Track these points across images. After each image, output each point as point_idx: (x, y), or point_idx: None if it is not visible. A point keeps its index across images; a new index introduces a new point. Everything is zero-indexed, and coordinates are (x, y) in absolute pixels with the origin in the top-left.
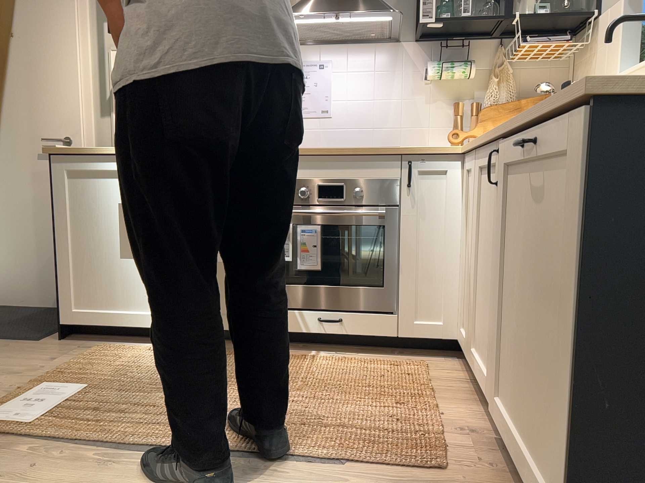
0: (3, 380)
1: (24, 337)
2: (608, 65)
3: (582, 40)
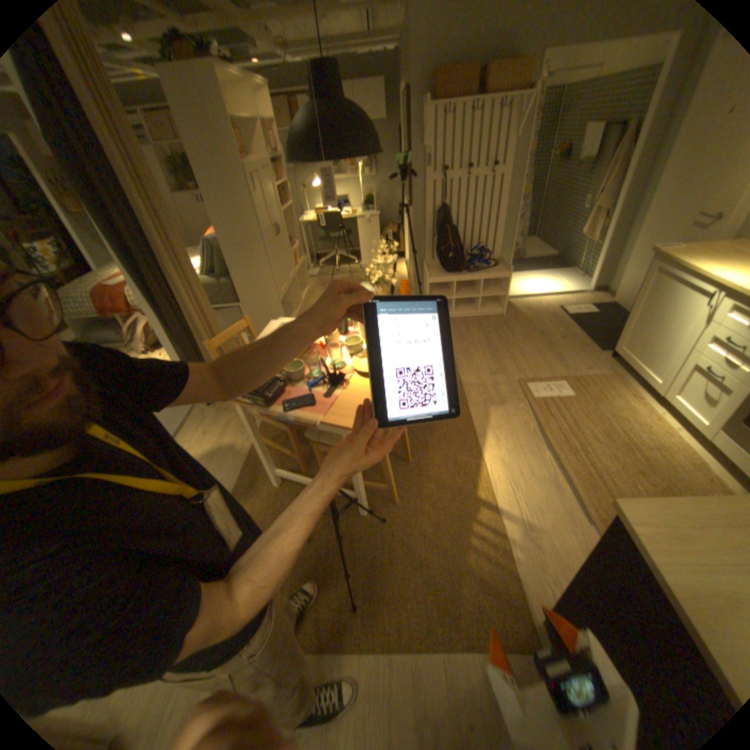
0: (558, 367)
1: (600, 344)
2: None
3: None
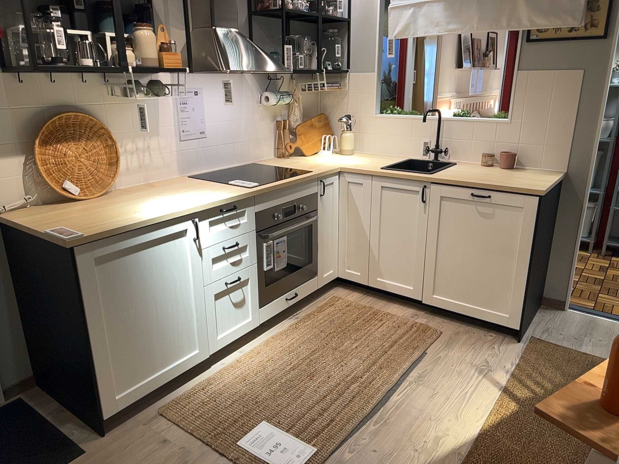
0: None
1: (57, 463)
2: (364, 105)
3: (341, 84)
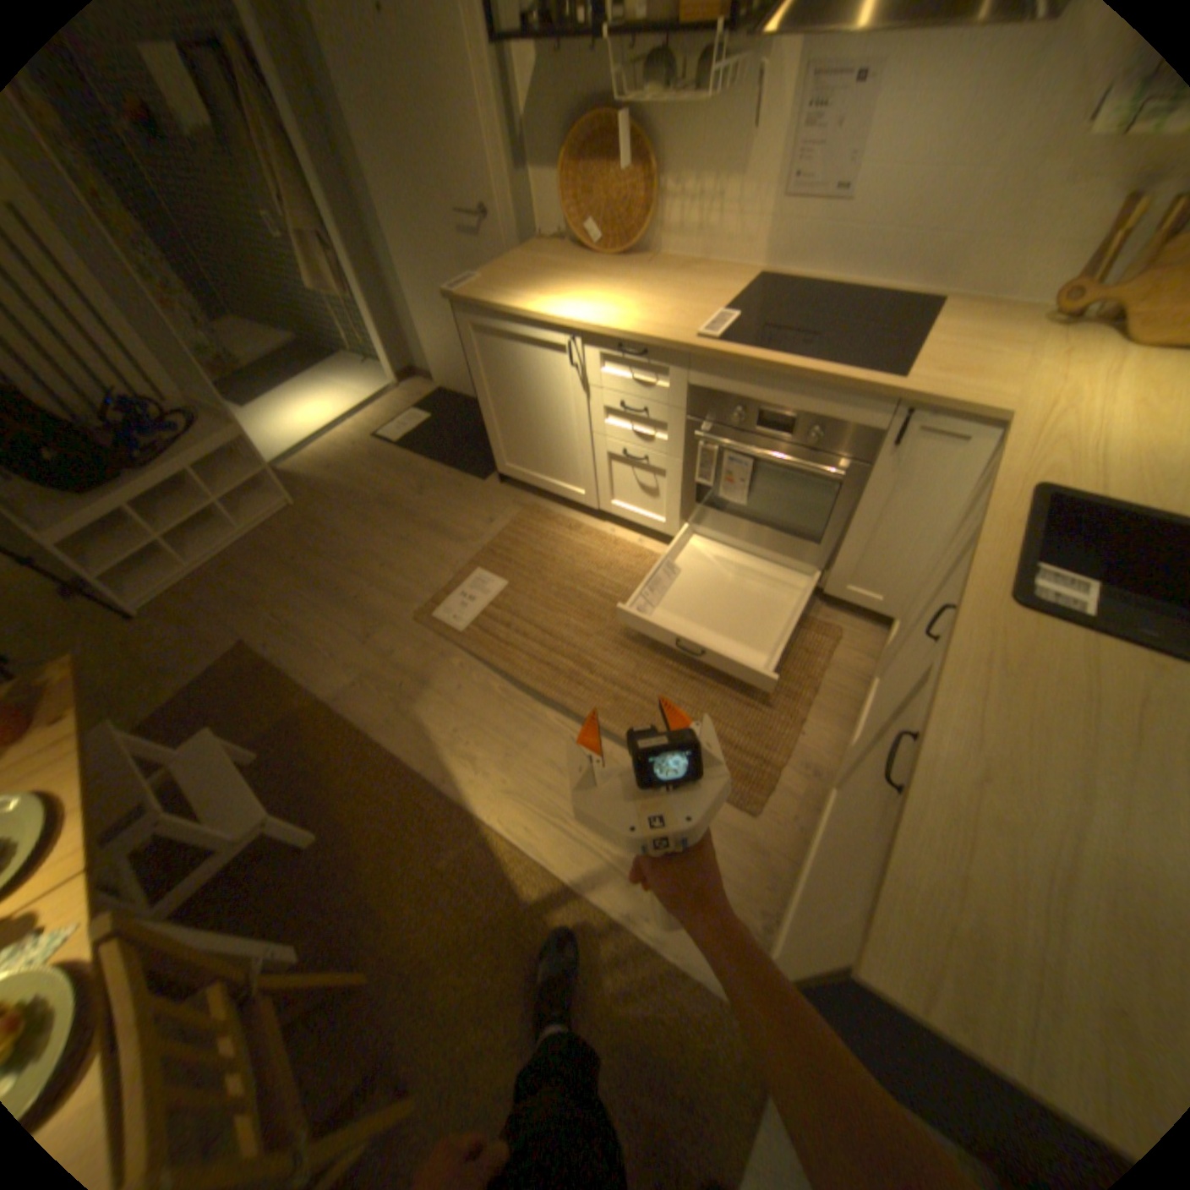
0: (452, 548)
1: (473, 471)
2: None
3: None
